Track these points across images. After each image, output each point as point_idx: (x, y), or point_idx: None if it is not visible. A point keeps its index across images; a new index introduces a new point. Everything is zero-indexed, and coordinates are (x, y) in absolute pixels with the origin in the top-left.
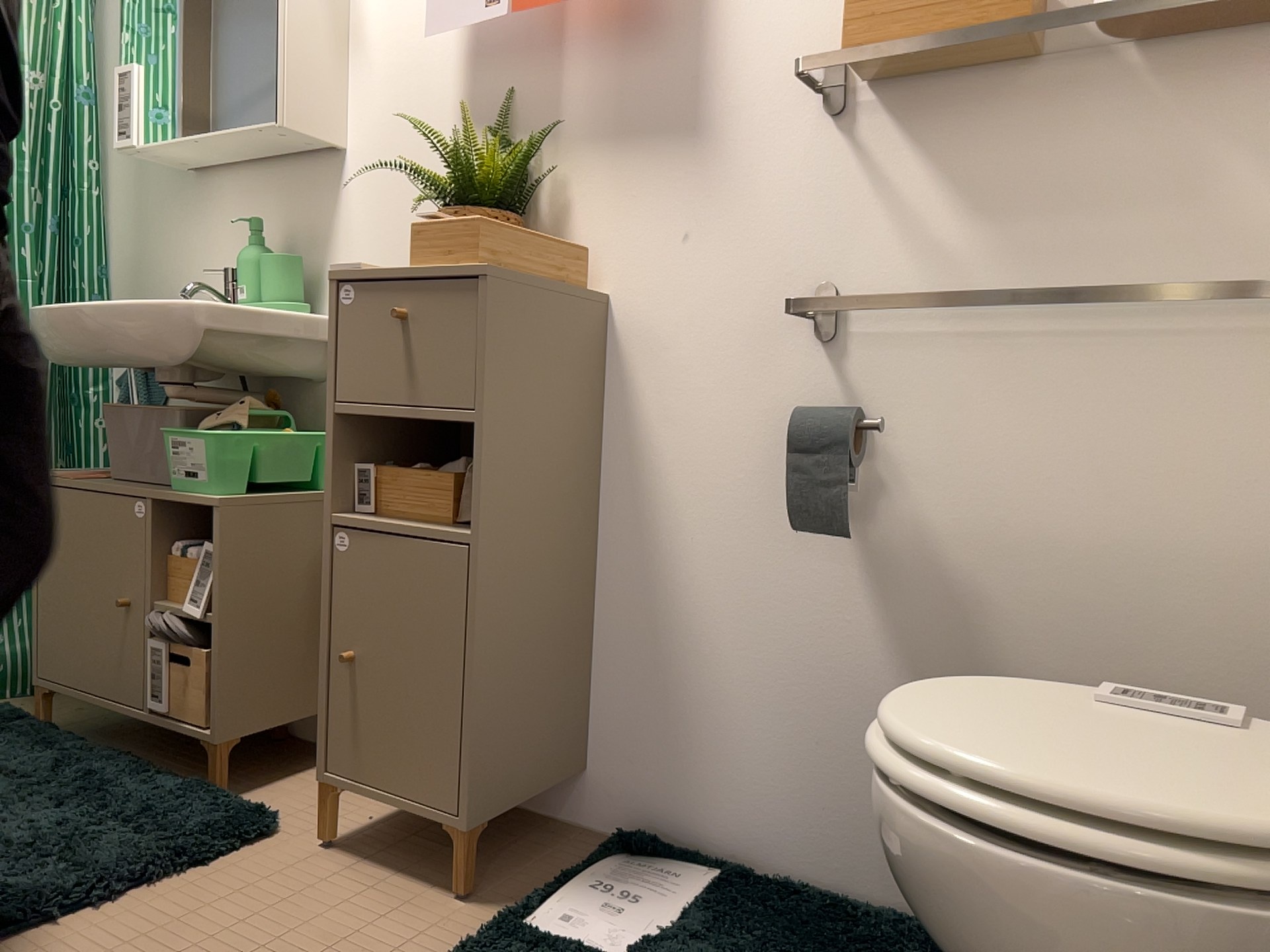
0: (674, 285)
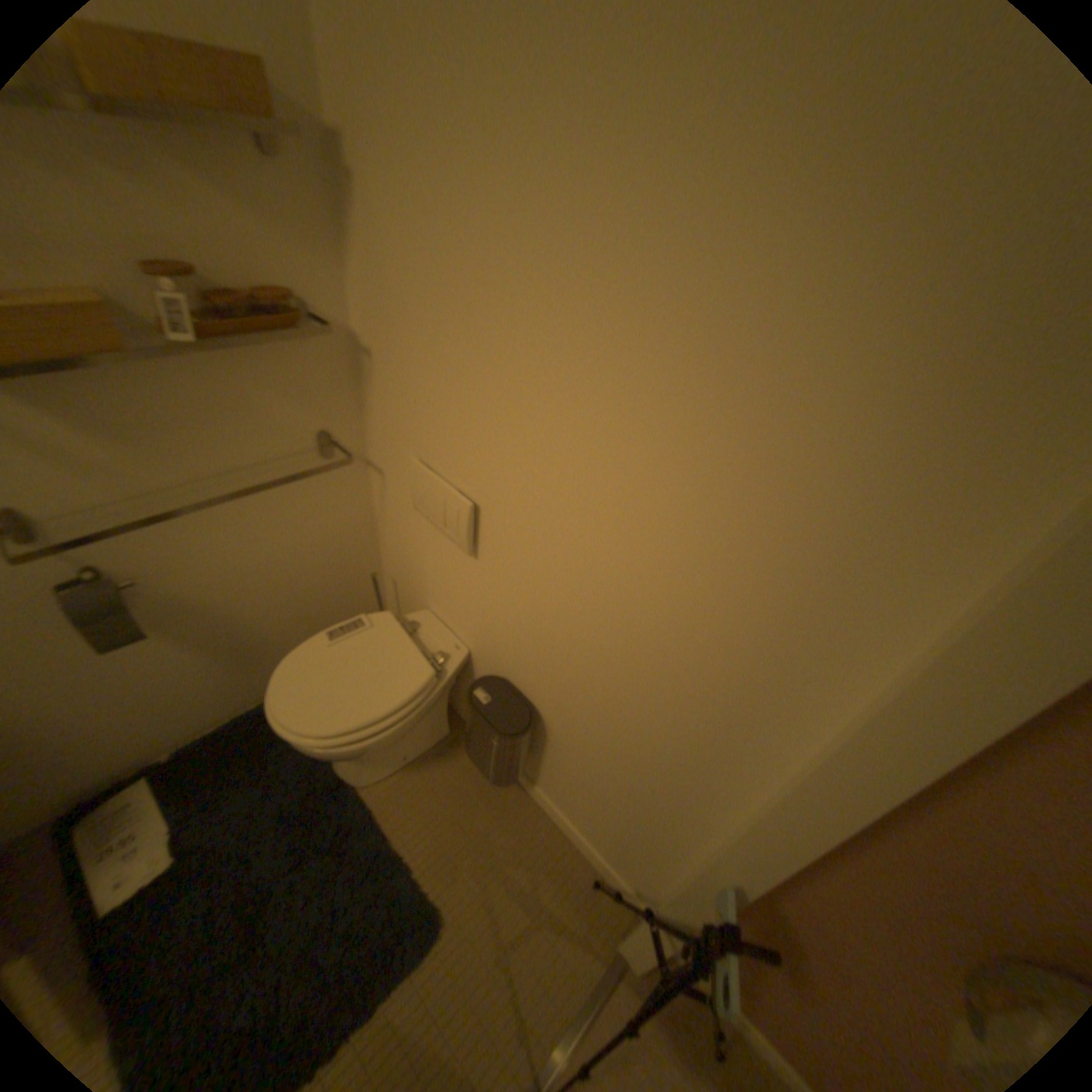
0: None
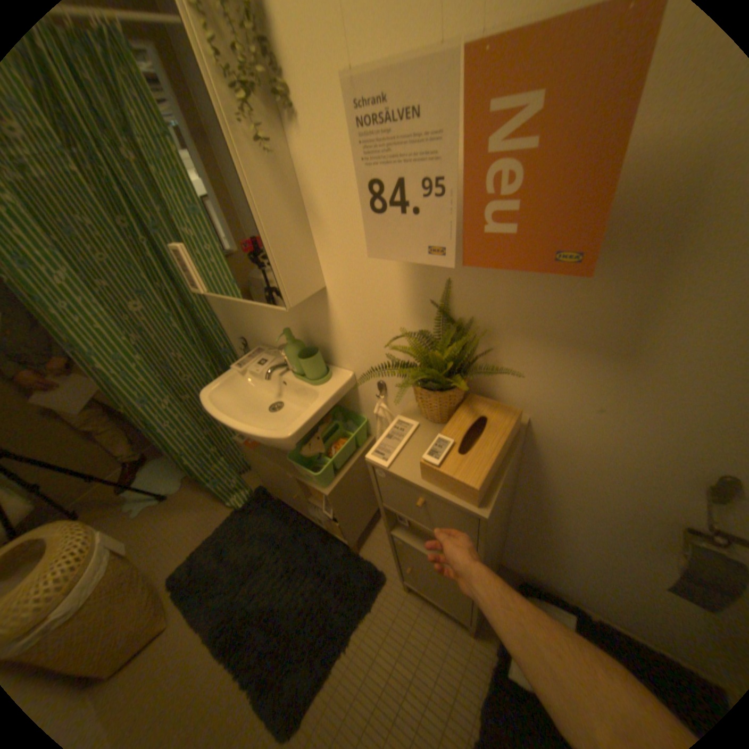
0: (586, 429)
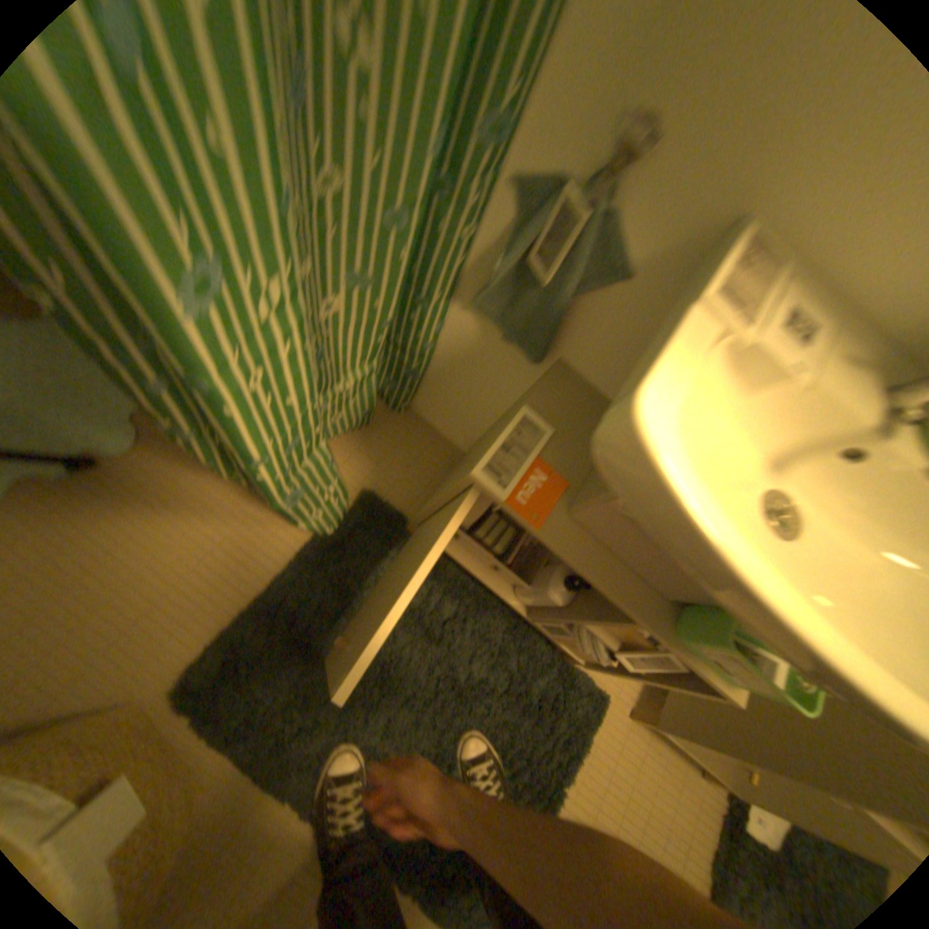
0: None
